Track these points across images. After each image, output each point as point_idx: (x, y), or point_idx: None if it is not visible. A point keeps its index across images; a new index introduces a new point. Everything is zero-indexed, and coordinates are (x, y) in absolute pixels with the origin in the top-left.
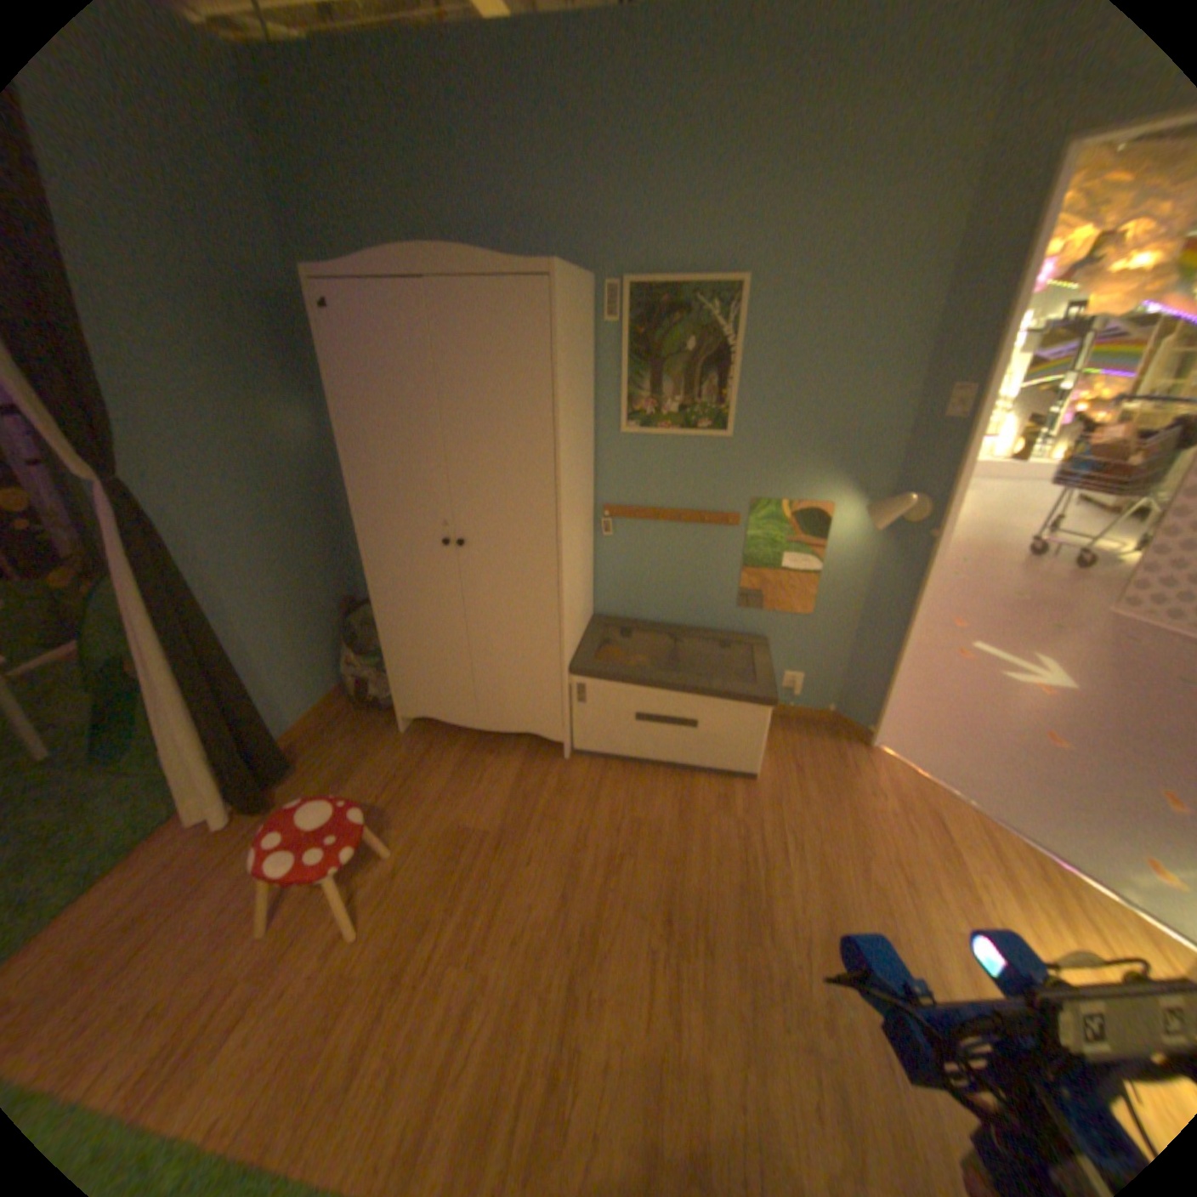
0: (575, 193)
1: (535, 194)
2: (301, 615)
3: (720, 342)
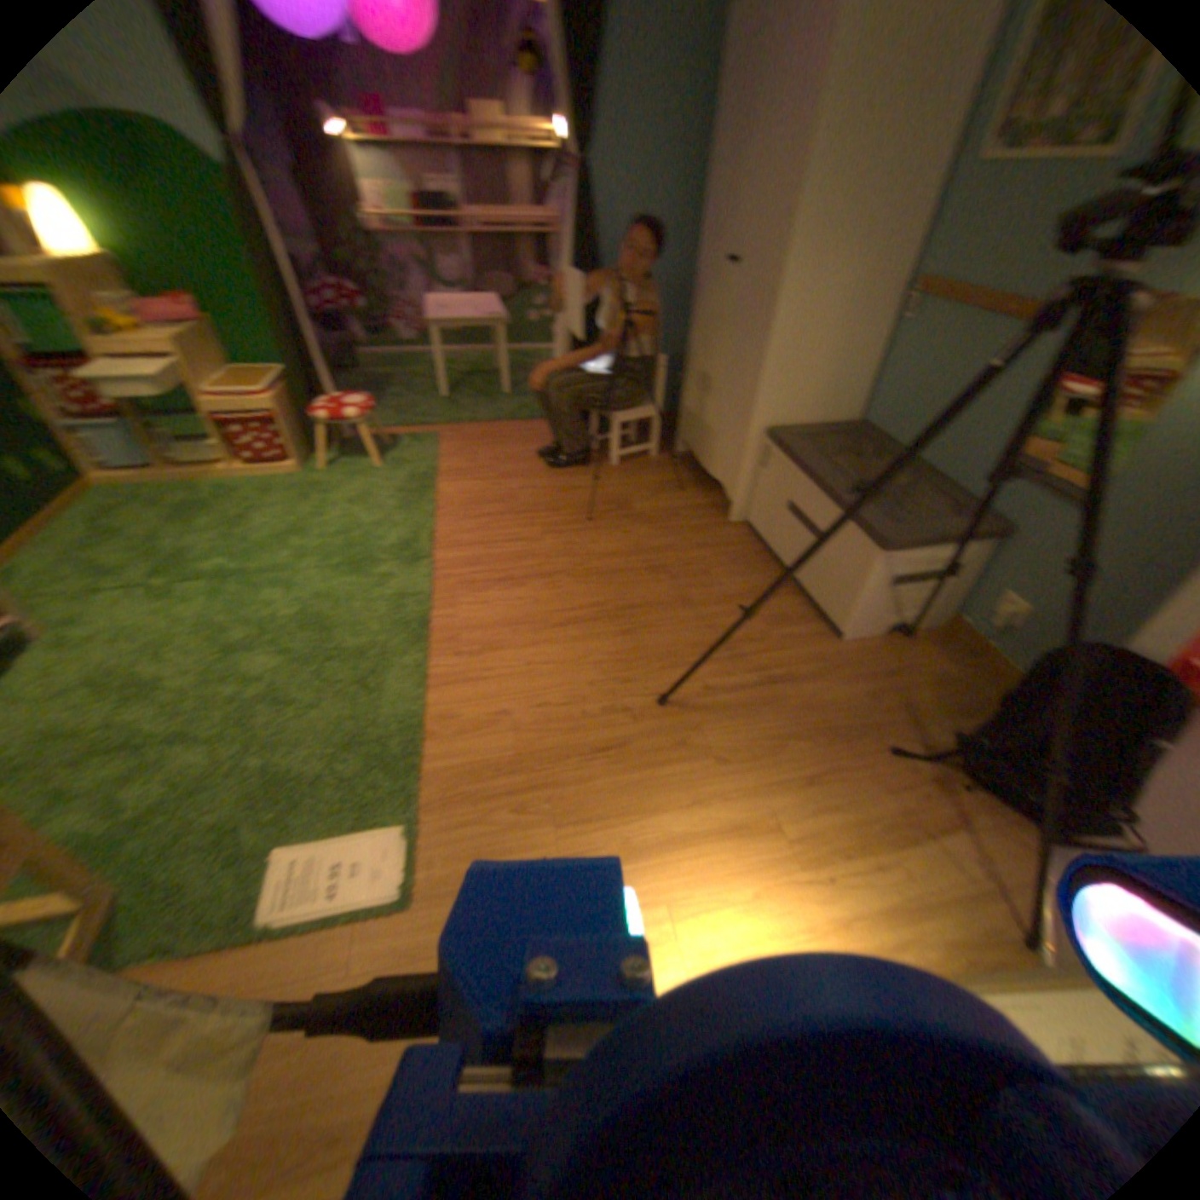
0: None
1: None
2: (671, 337)
3: None
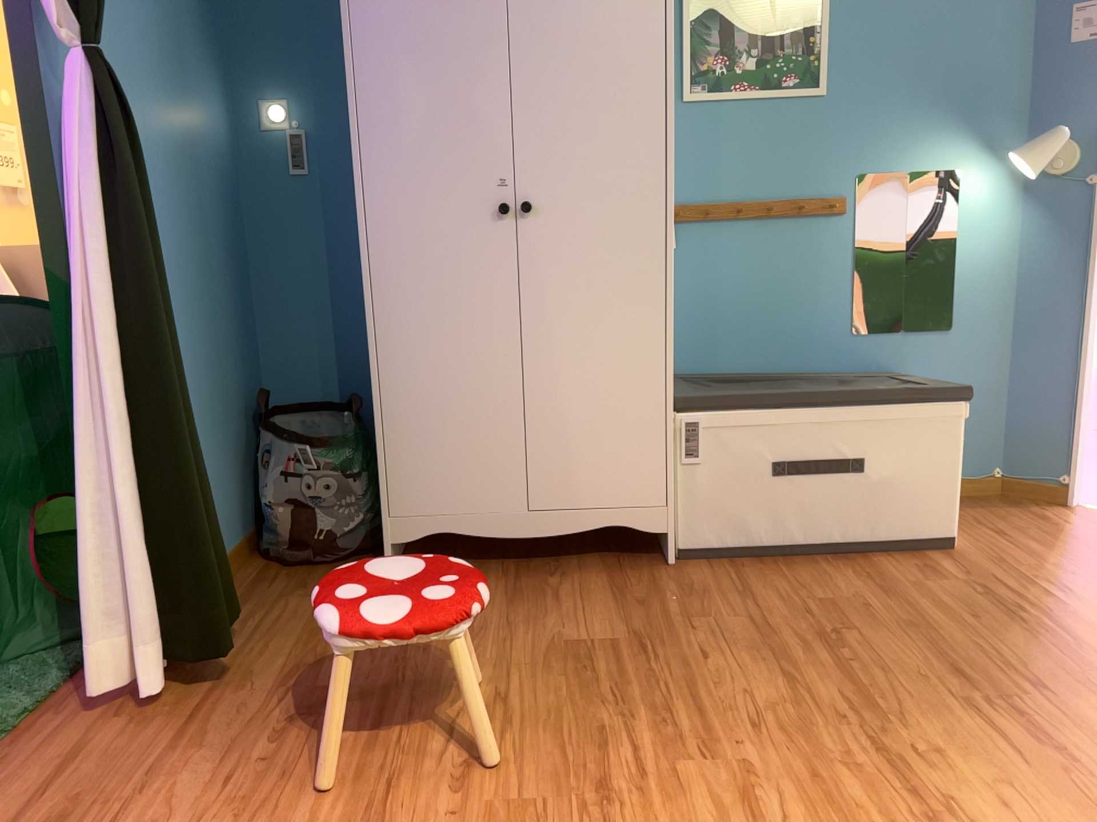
0: None
1: None
2: (213, 394)
3: None
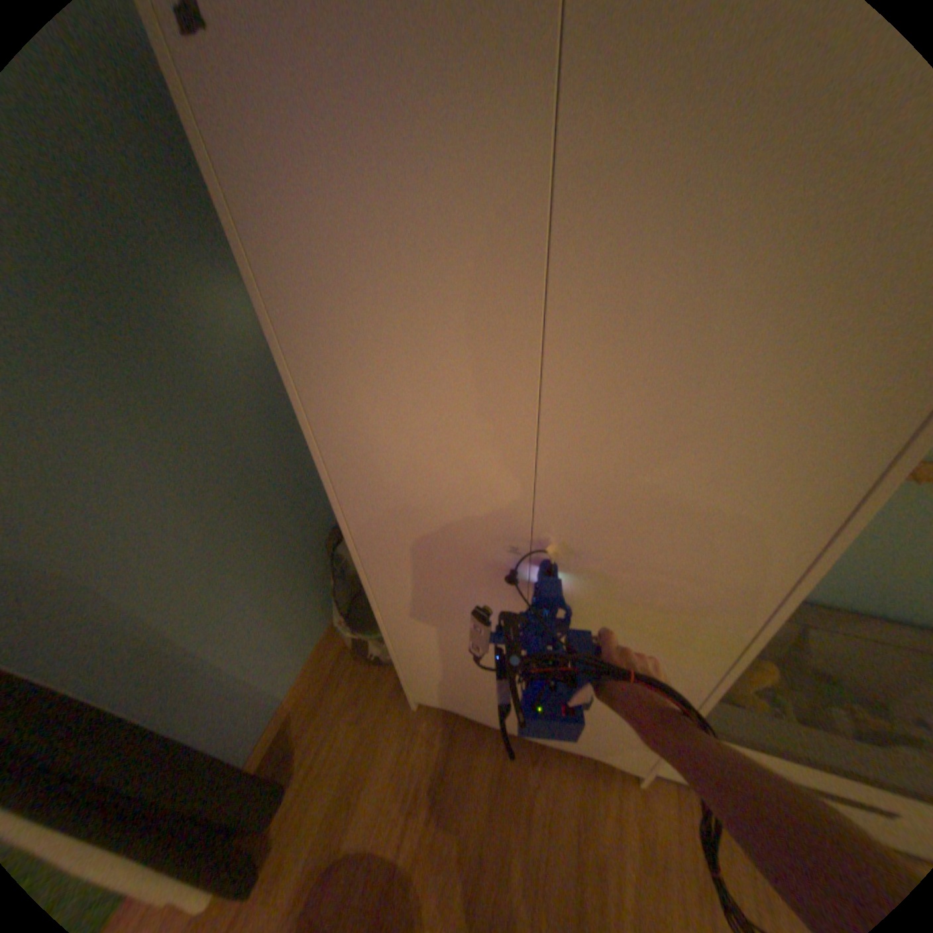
0: None
1: None
2: (278, 575)
3: None
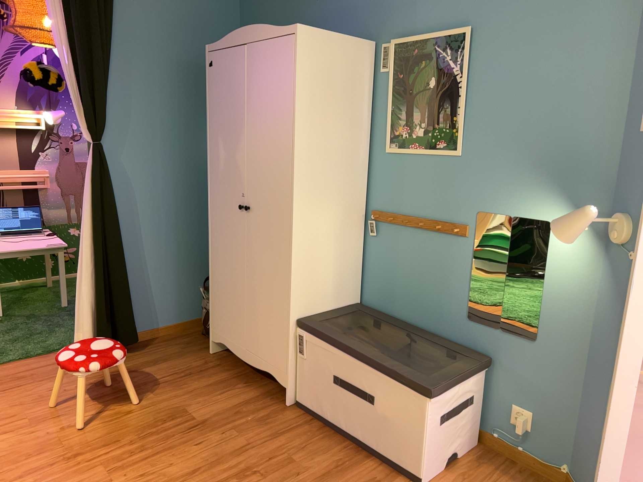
0: None
1: (349, 0)
2: (188, 257)
3: (451, 80)
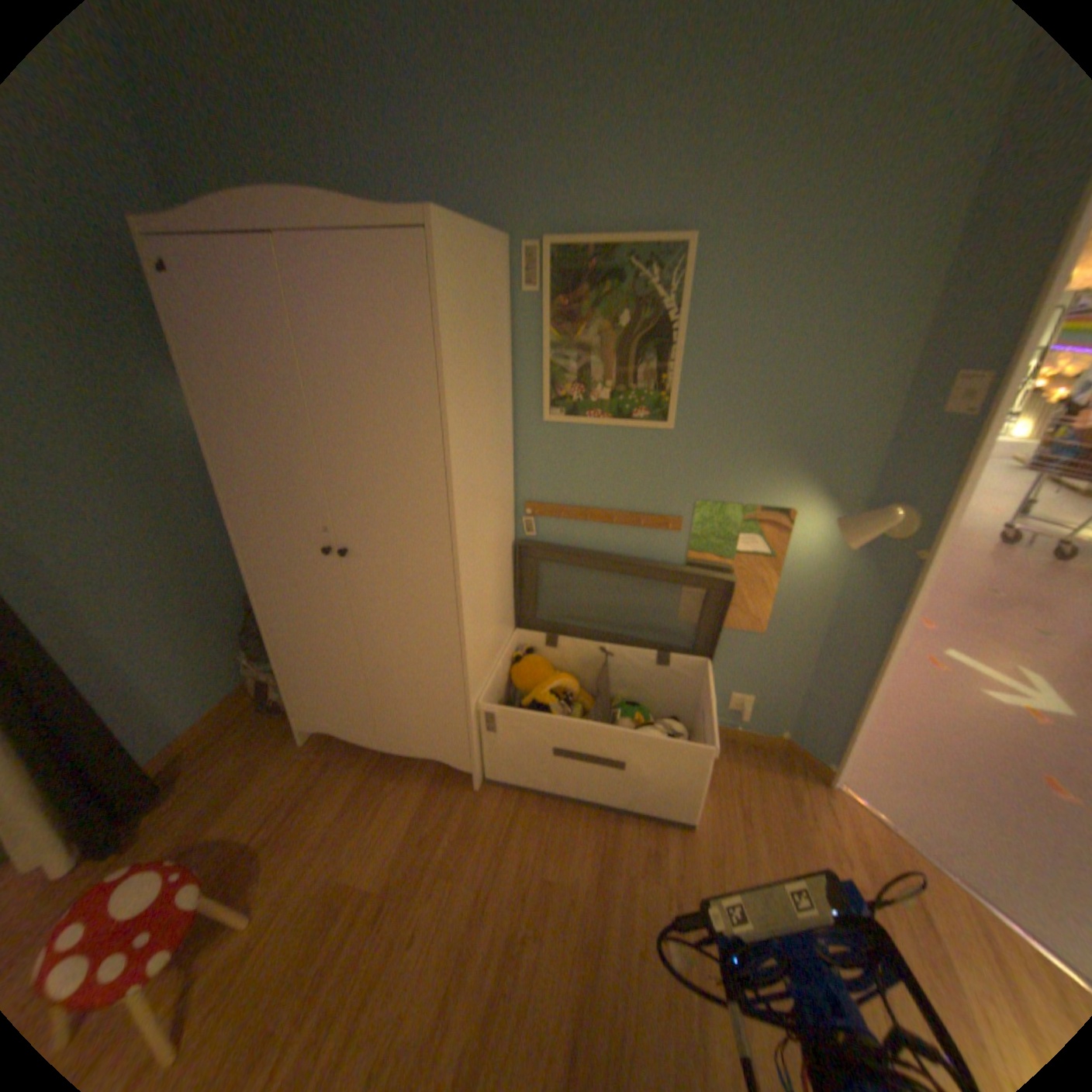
0: (484, 133)
1: (437, 136)
2: (192, 613)
3: (660, 315)
